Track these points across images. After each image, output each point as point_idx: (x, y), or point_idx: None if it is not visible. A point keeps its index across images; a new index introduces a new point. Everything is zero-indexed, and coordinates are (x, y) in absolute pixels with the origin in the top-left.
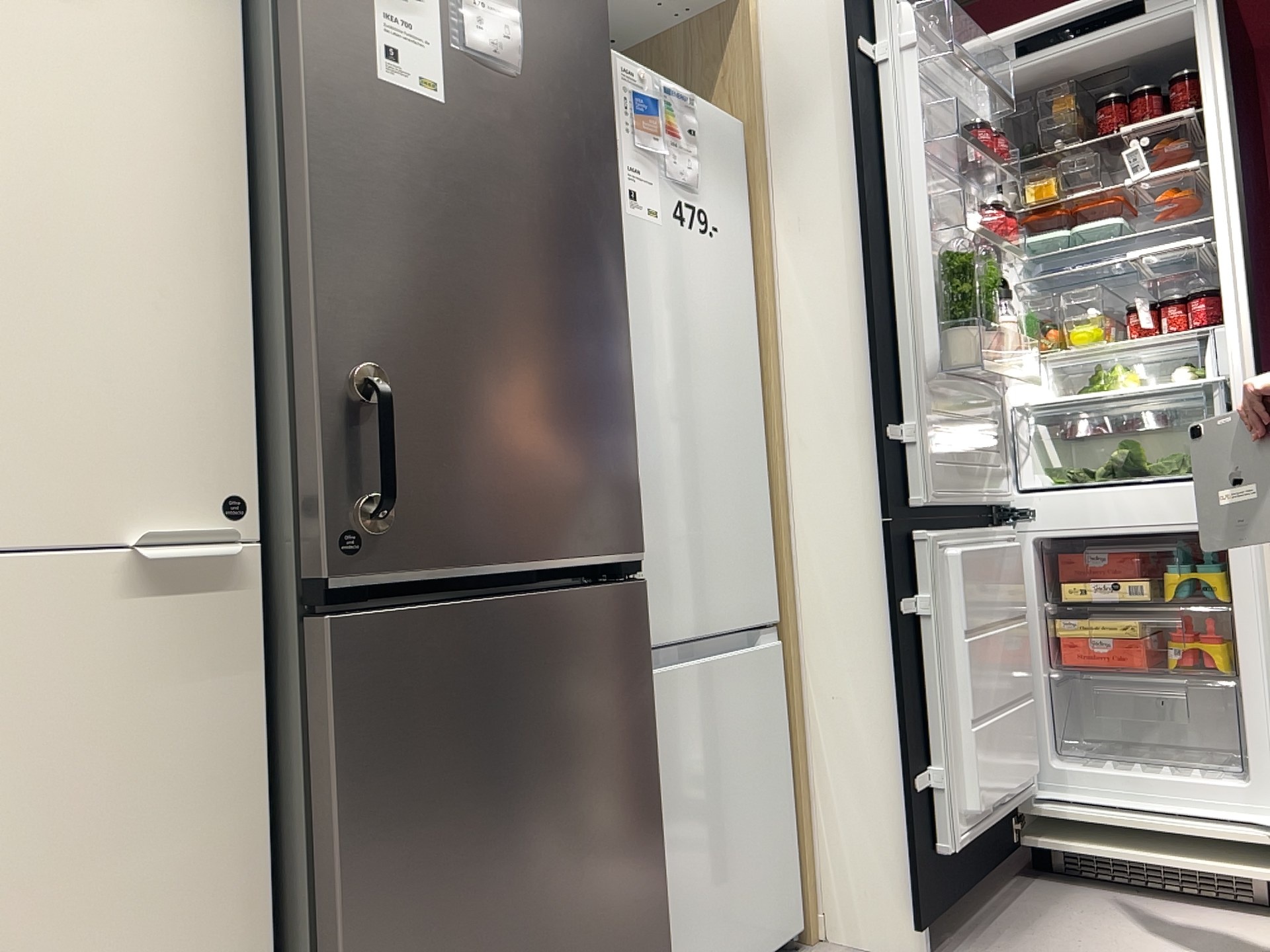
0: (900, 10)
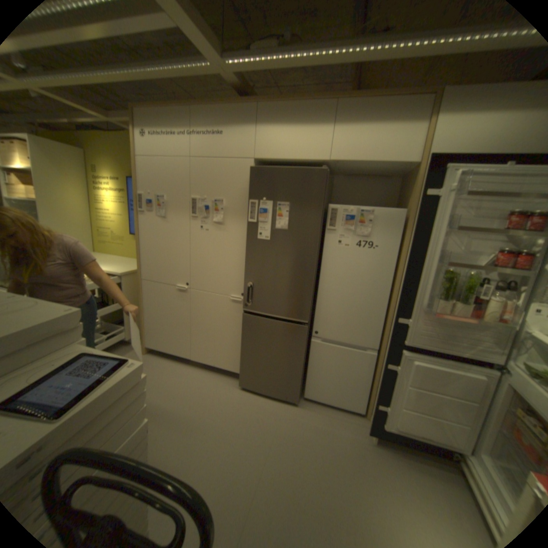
0: (458, 173)
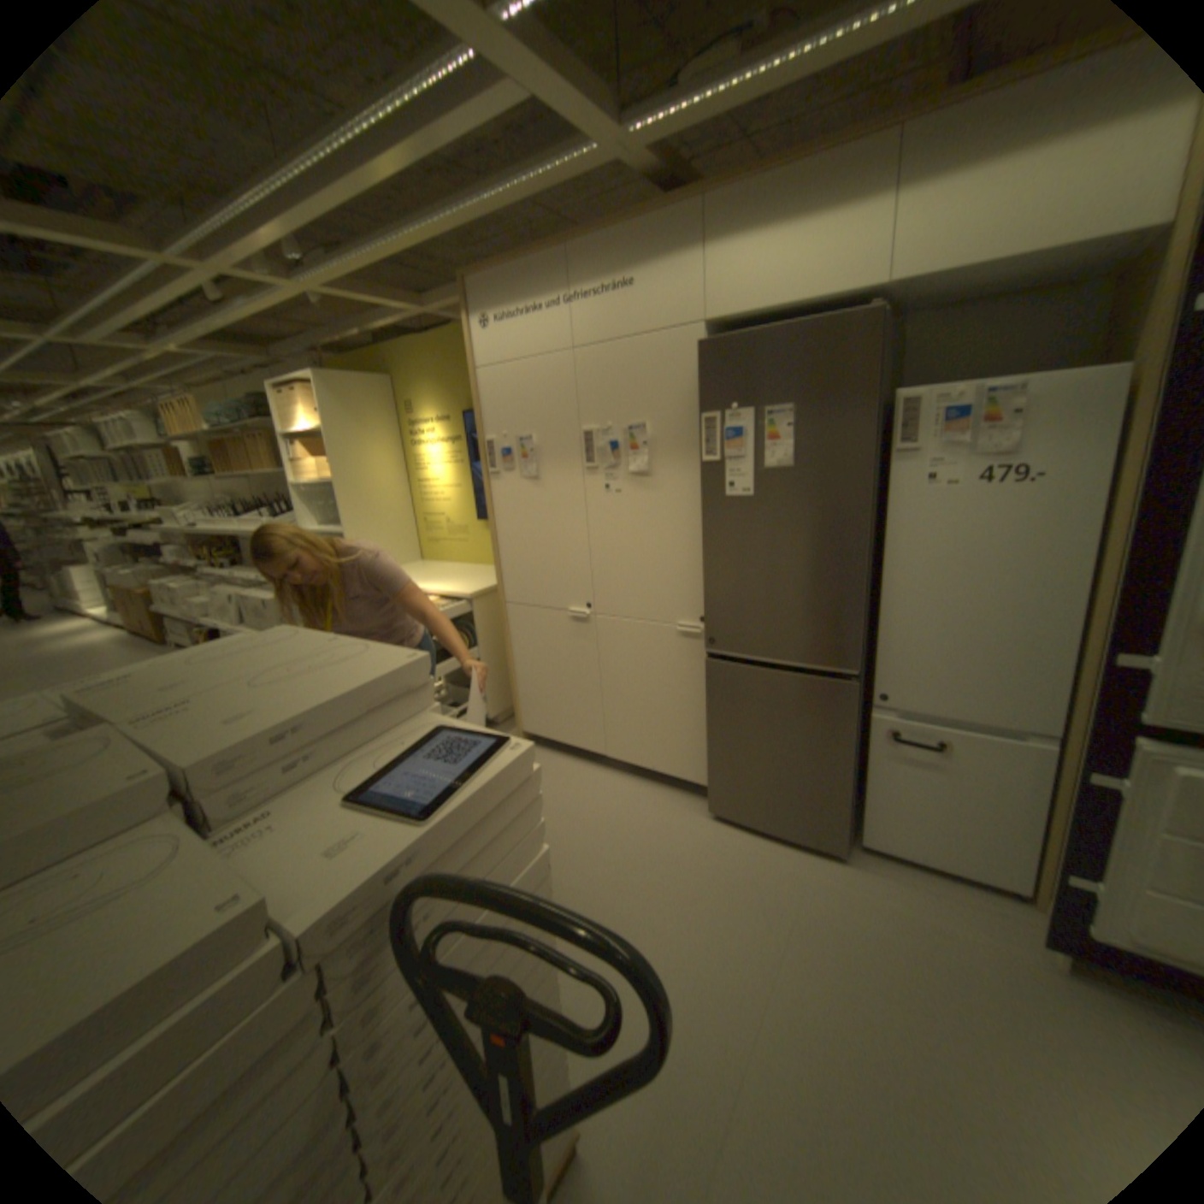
0: None
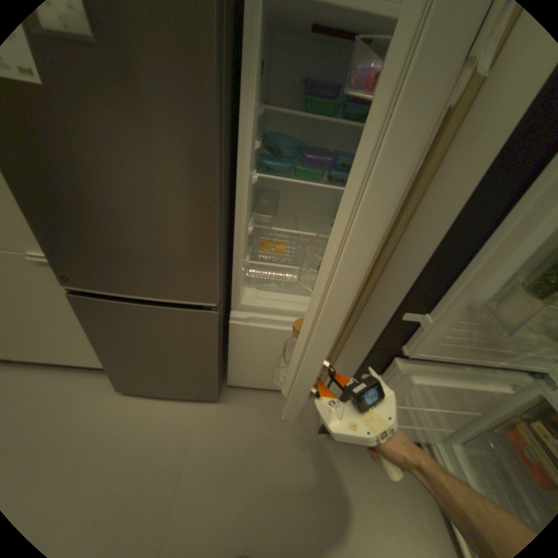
0: None
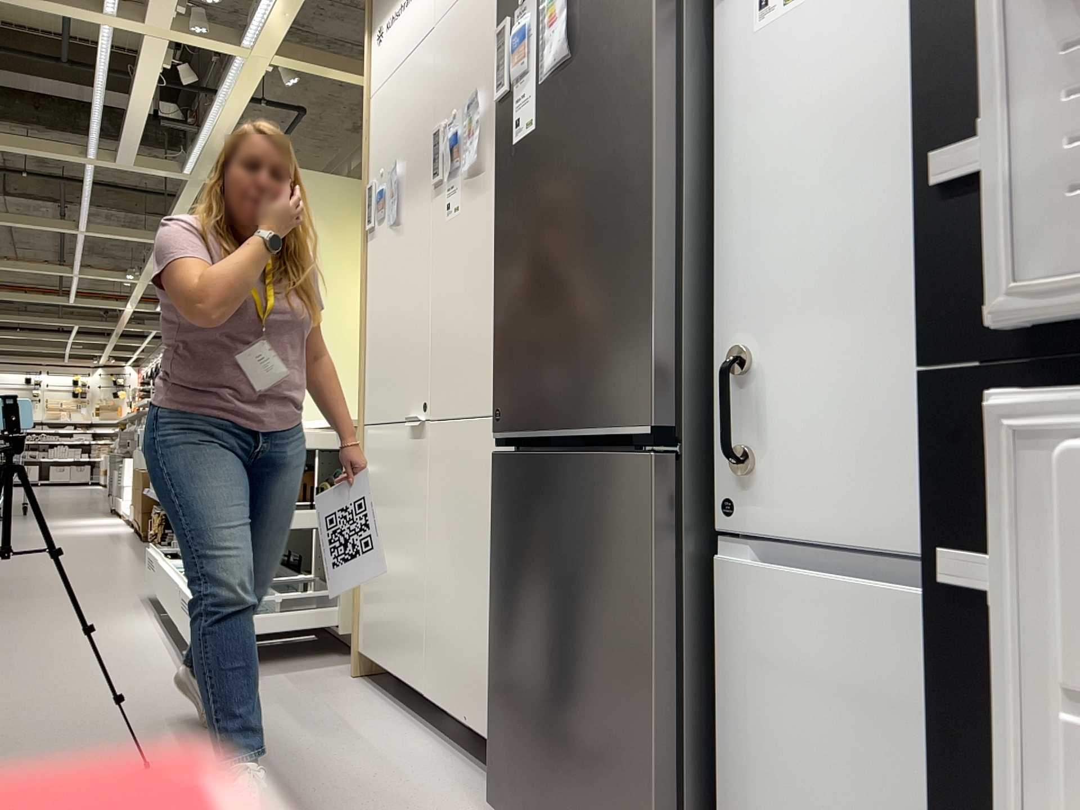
0: None
